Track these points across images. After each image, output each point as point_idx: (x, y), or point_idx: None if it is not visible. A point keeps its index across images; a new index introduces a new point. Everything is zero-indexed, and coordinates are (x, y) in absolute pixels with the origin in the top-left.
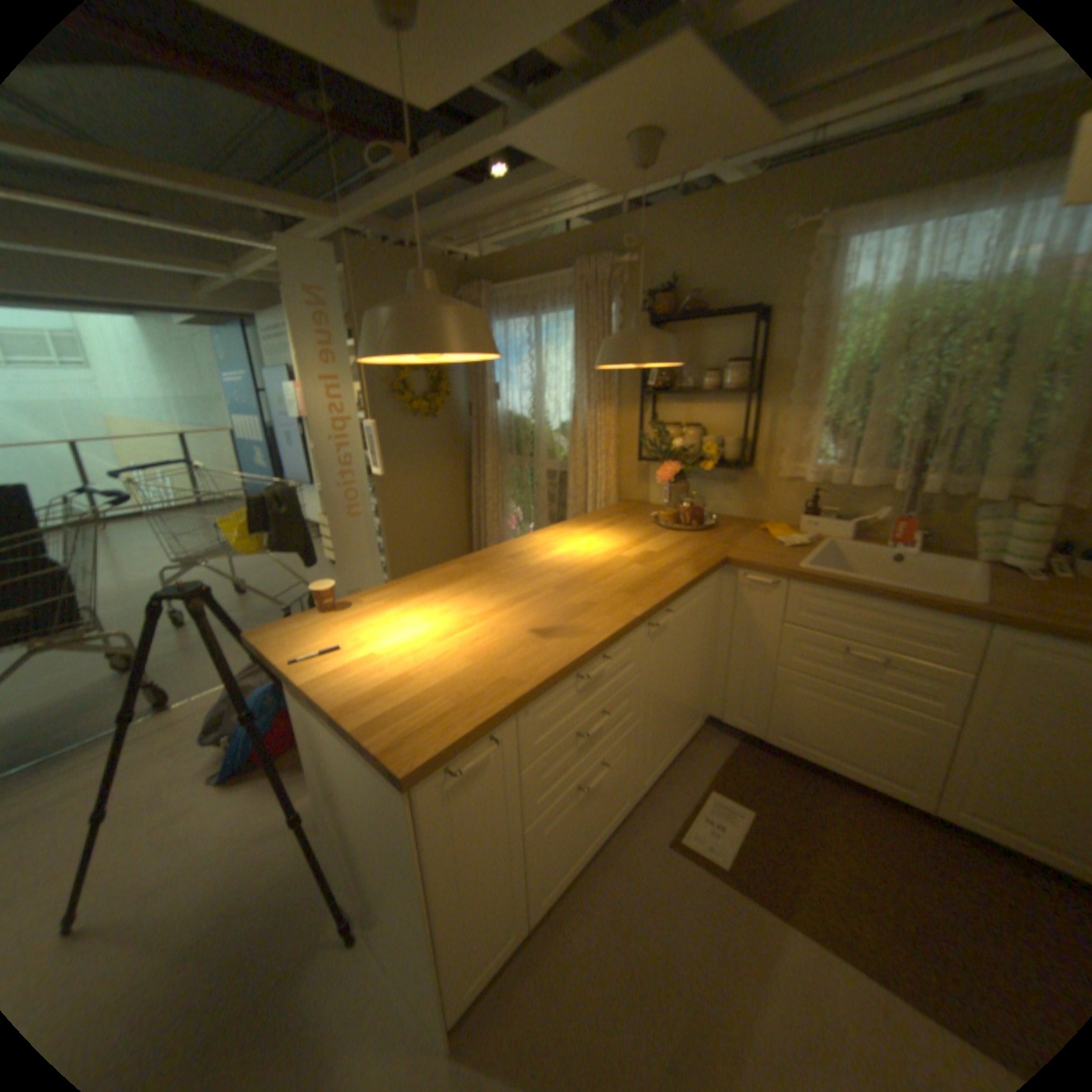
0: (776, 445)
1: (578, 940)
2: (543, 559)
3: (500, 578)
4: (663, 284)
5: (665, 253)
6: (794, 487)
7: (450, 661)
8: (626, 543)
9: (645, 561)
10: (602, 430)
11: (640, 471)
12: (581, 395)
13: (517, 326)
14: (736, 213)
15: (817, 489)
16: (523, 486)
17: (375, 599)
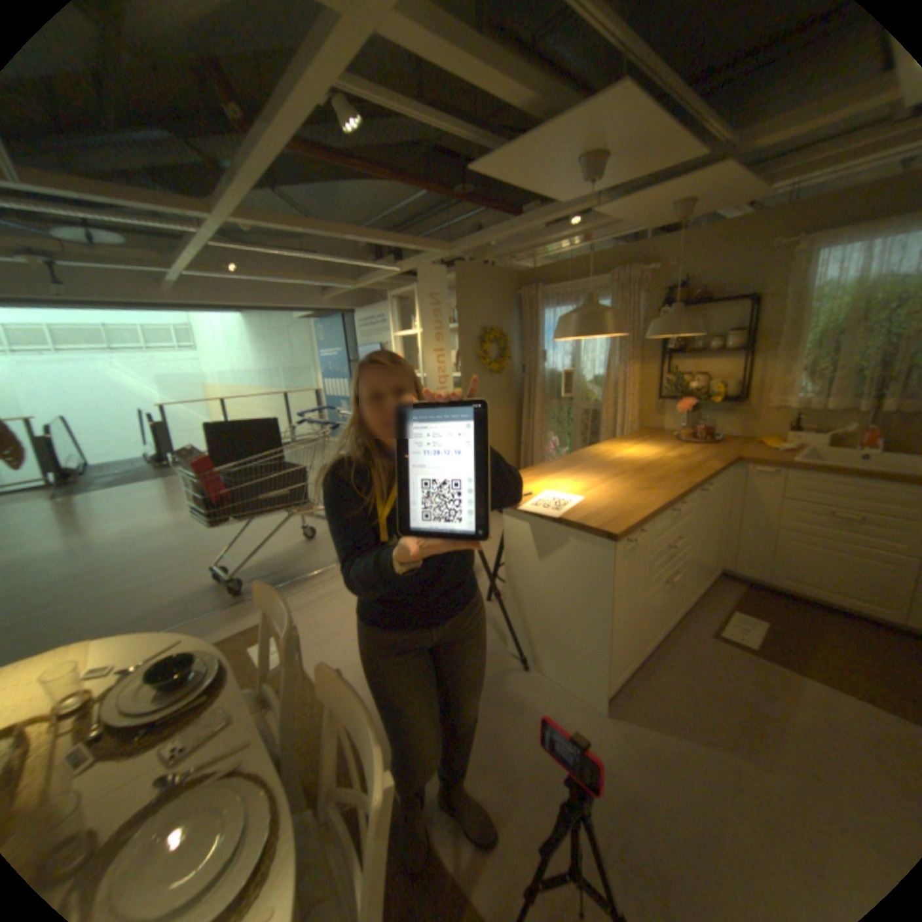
0: (765, 385)
1: (666, 676)
2: (613, 458)
3: (594, 467)
4: (677, 282)
5: (679, 263)
6: (779, 413)
7: (600, 499)
8: (663, 450)
9: (683, 458)
10: (630, 379)
11: (657, 407)
12: (613, 356)
13: (561, 312)
14: (733, 237)
15: (798, 414)
16: (560, 421)
17: (526, 476)
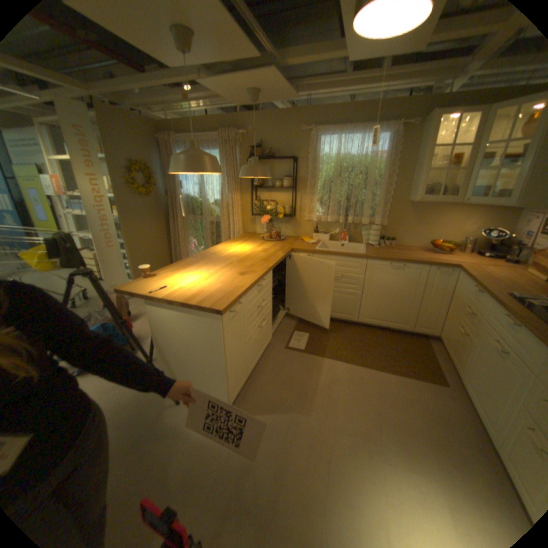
0: (302, 209)
1: (262, 379)
2: (225, 254)
3: (213, 261)
4: (256, 144)
5: (256, 132)
6: (308, 224)
7: (213, 285)
8: (254, 247)
9: (264, 252)
10: (235, 203)
11: (251, 220)
12: (224, 188)
13: None
14: (282, 121)
15: (316, 224)
16: (196, 229)
17: (165, 272)
